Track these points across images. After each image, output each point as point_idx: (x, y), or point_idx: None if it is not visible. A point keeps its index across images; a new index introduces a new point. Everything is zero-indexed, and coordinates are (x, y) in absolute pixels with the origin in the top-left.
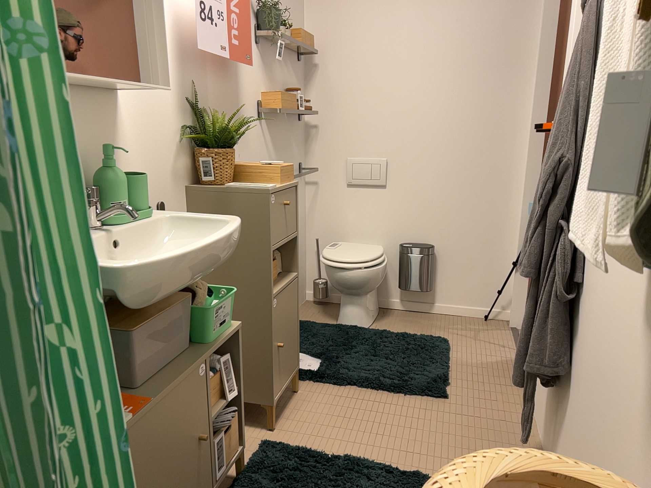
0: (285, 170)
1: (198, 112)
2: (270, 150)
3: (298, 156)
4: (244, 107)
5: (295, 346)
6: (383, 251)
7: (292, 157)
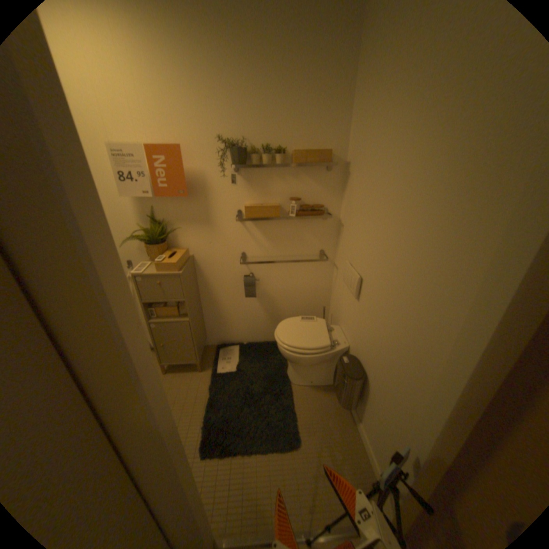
0: (161, 265)
1: (155, 221)
2: (258, 239)
3: (316, 243)
4: (213, 214)
5: (187, 352)
6: (318, 347)
7: (301, 244)
